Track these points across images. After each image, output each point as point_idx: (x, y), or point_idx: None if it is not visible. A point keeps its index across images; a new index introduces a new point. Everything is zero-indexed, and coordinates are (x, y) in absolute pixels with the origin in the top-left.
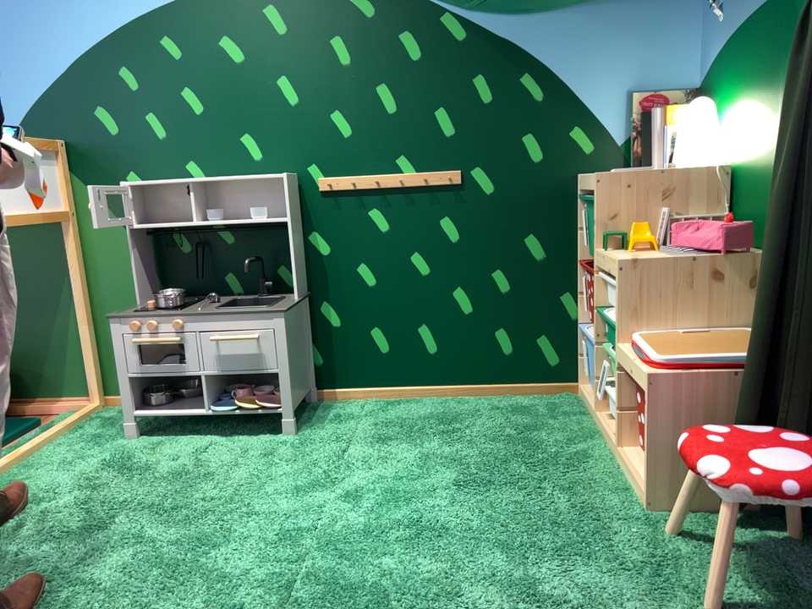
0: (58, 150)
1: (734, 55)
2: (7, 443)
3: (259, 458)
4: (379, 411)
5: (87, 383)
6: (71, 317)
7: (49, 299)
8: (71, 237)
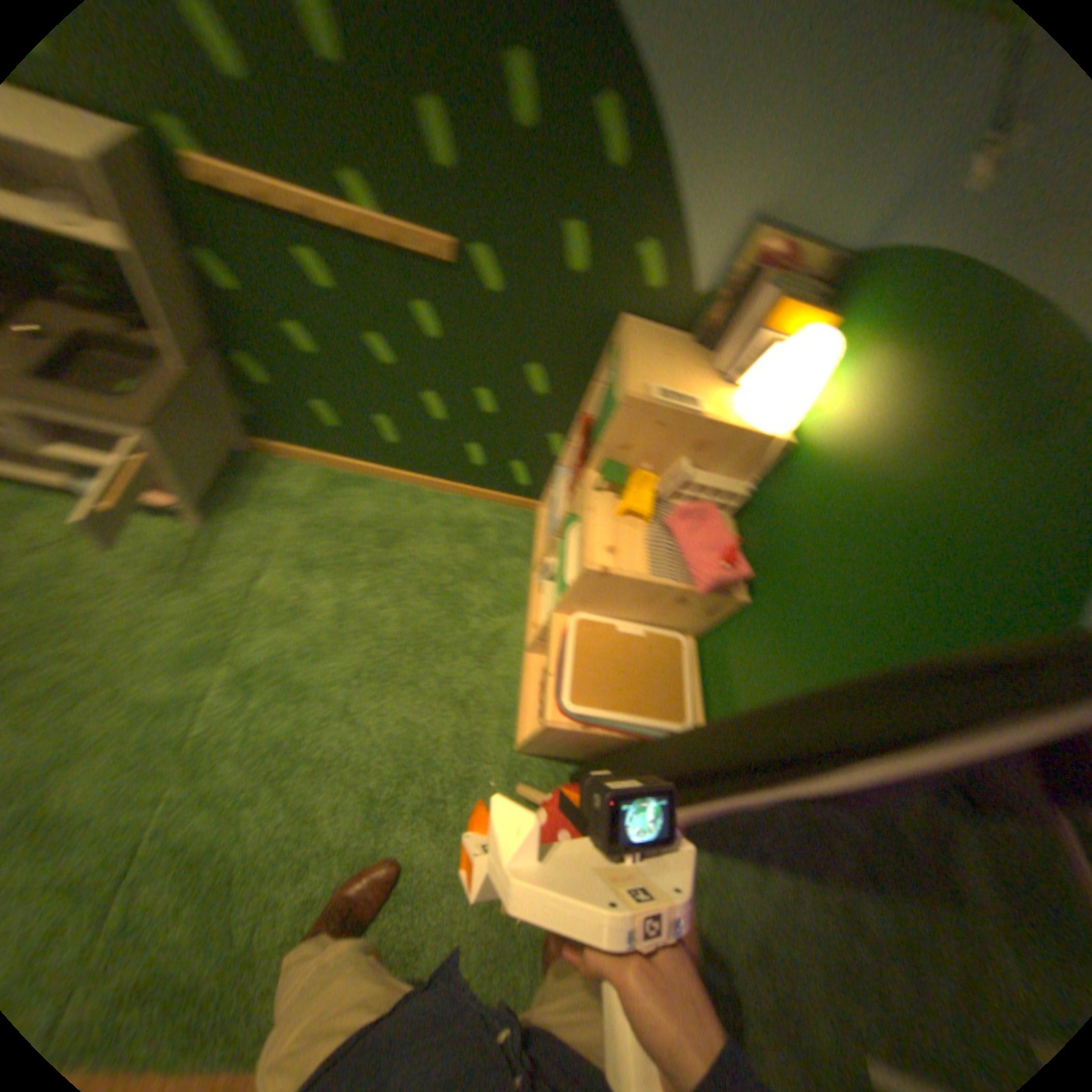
0: None
1: (927, 301)
2: None
3: (142, 576)
4: (315, 495)
5: None
6: None
7: None
8: None
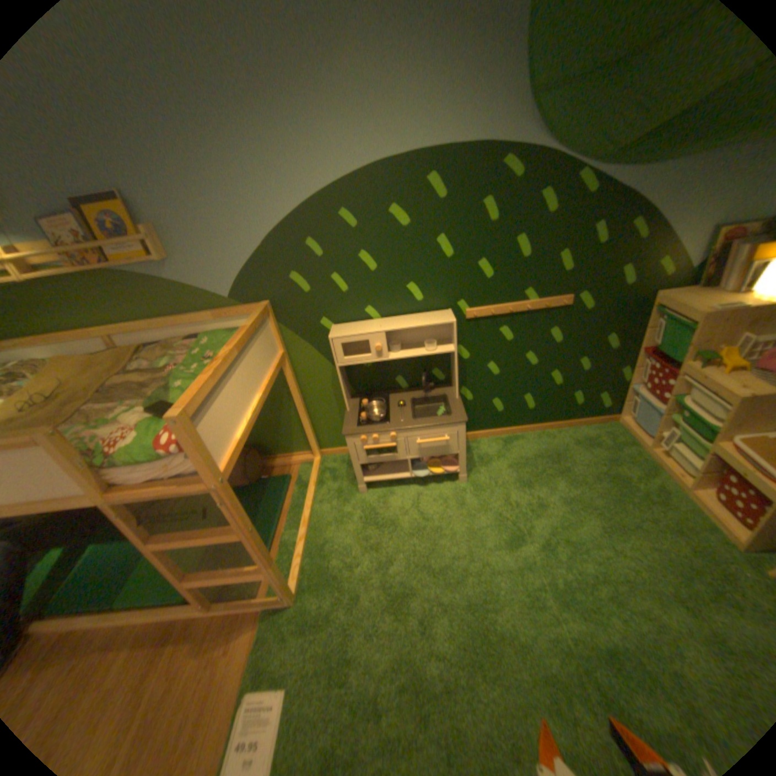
0: (268, 311)
1: None
2: (284, 502)
3: (459, 509)
4: (502, 450)
5: (308, 445)
6: (292, 412)
7: (275, 404)
8: (287, 368)
